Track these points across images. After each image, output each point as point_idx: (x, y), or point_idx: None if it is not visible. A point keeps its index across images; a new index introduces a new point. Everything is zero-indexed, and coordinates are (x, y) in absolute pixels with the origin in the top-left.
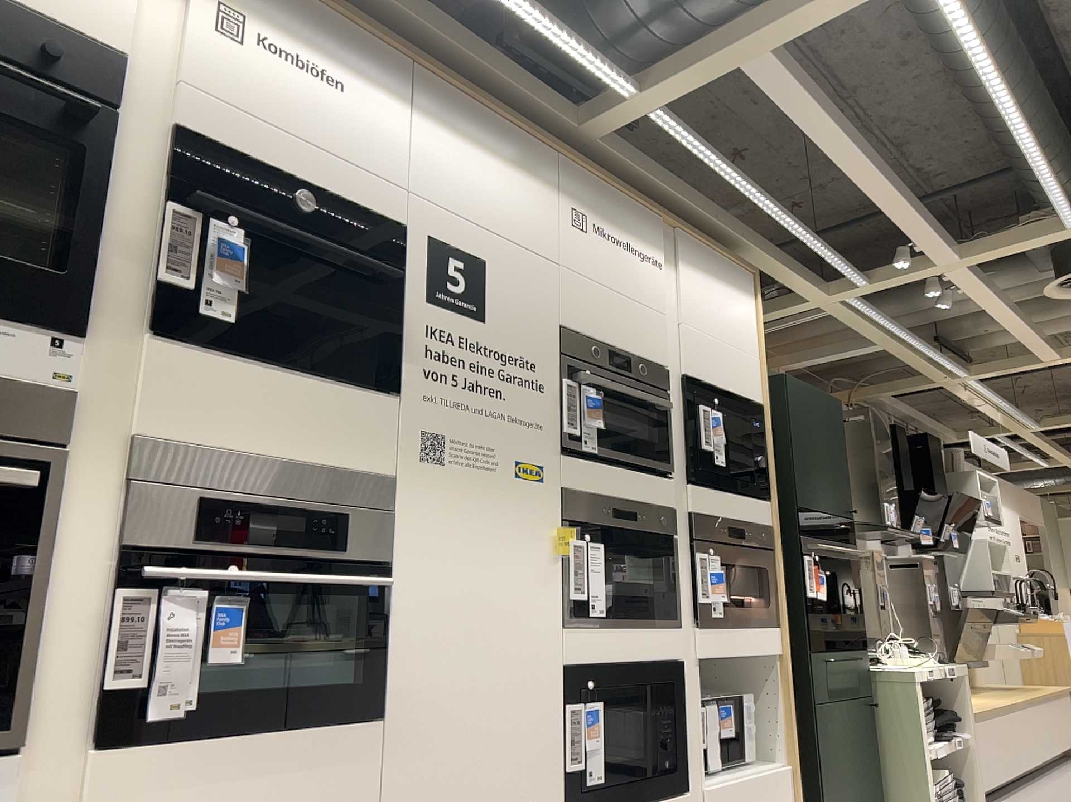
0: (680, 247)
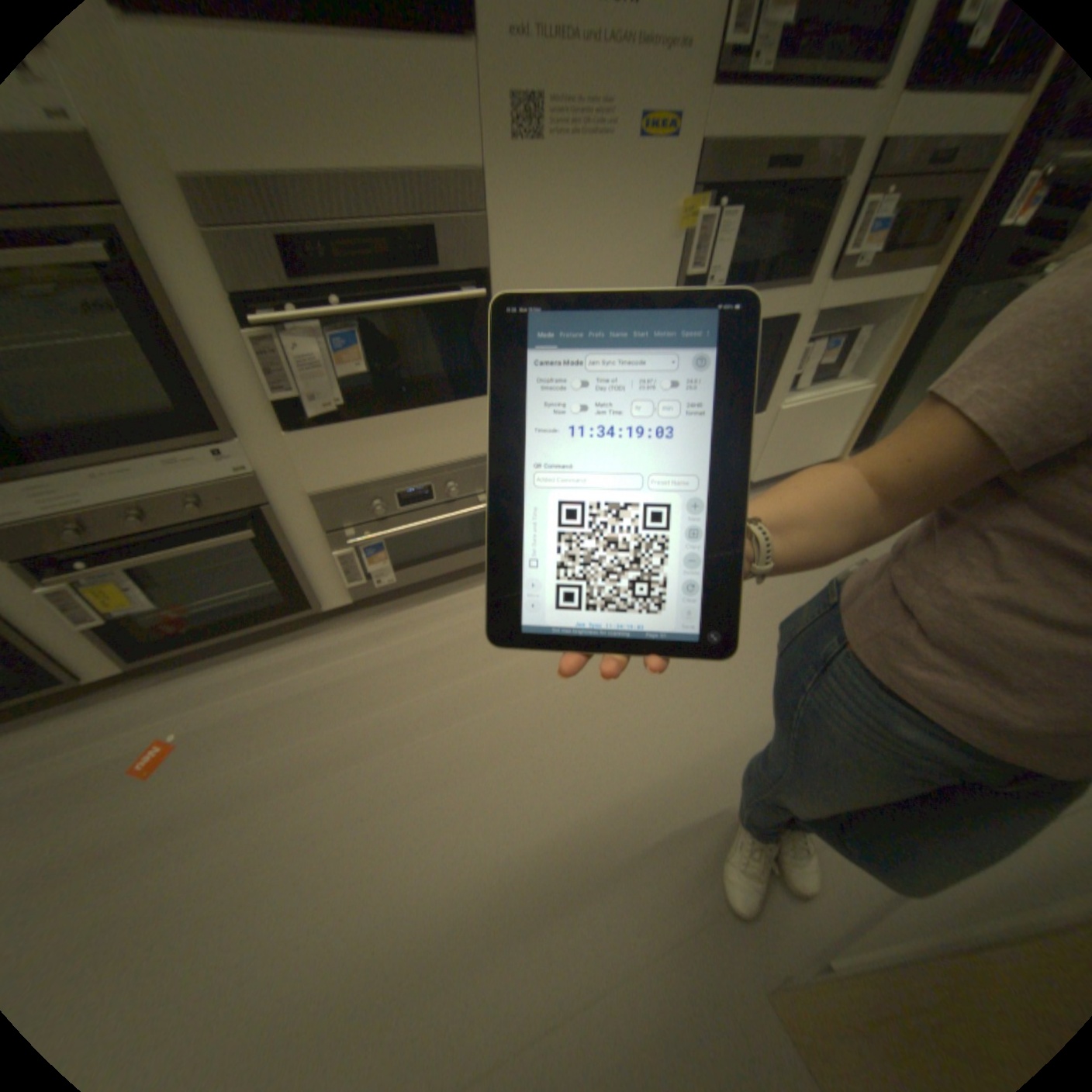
0: None
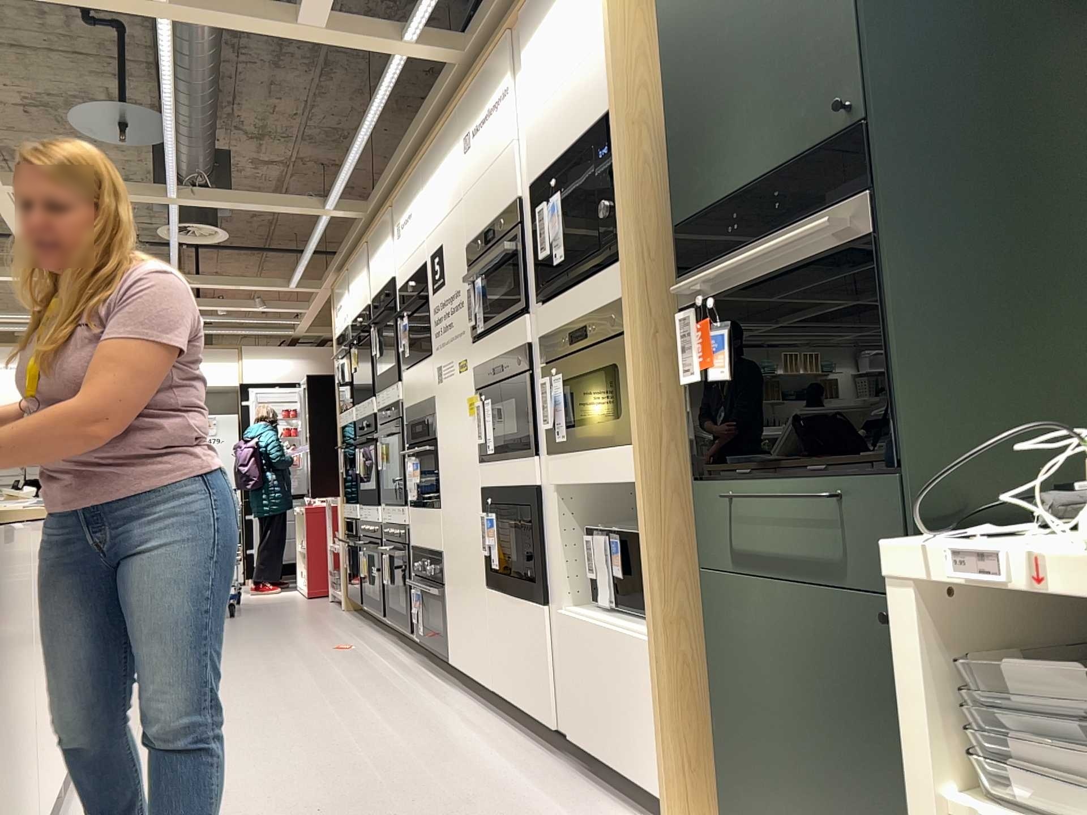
0: (522, 33)
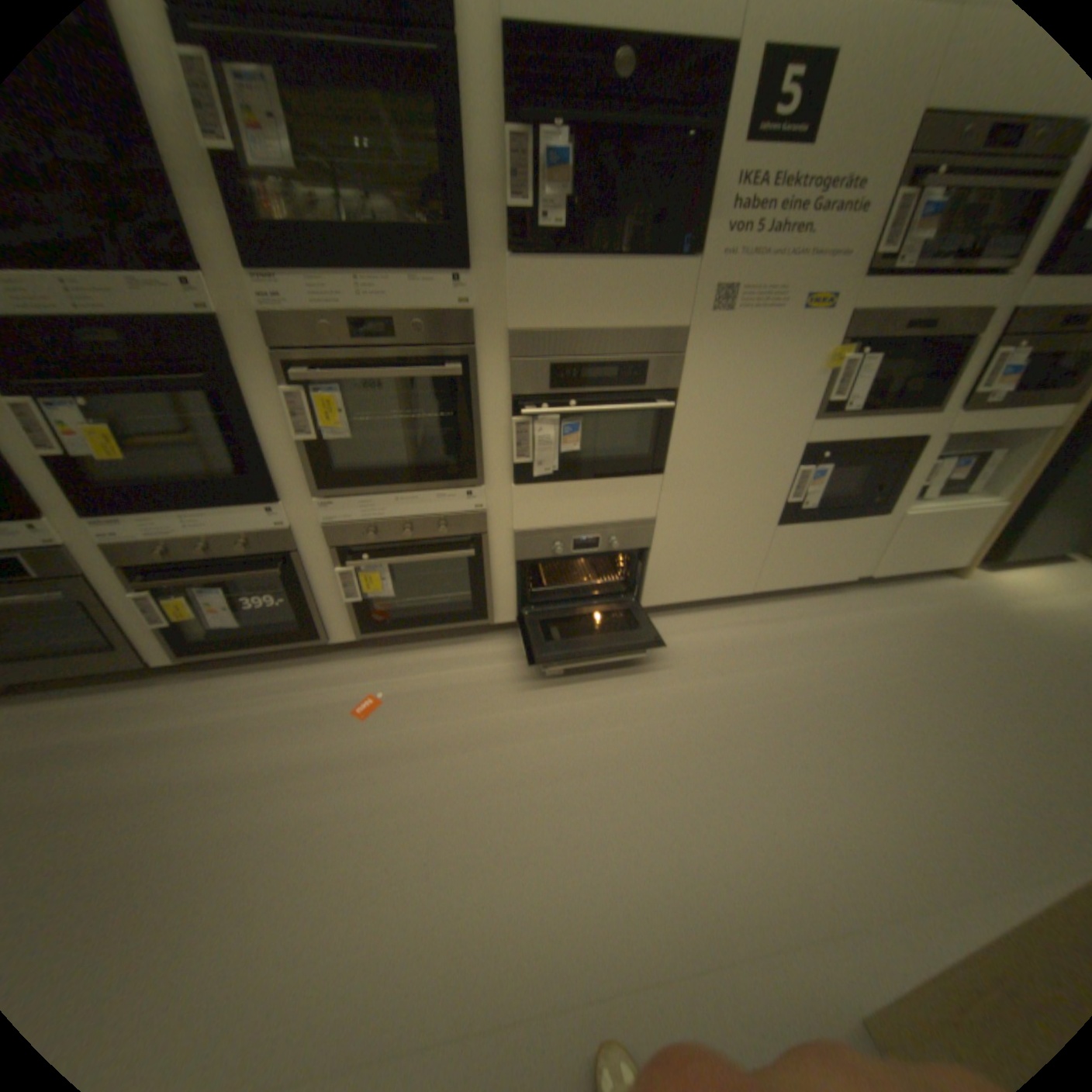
0: None
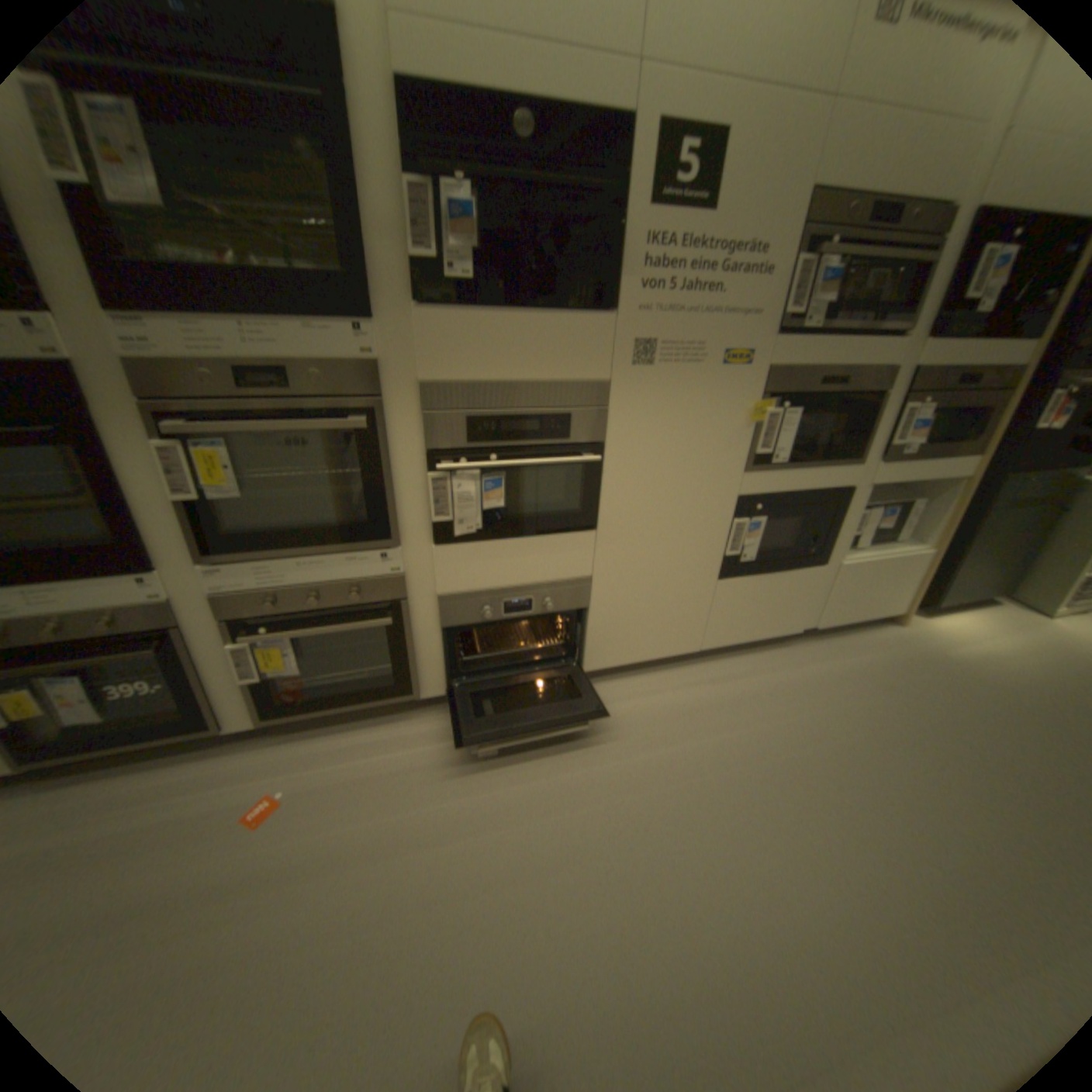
0: None
